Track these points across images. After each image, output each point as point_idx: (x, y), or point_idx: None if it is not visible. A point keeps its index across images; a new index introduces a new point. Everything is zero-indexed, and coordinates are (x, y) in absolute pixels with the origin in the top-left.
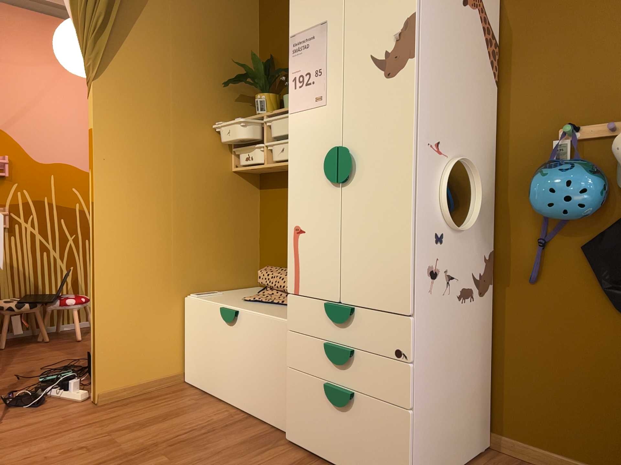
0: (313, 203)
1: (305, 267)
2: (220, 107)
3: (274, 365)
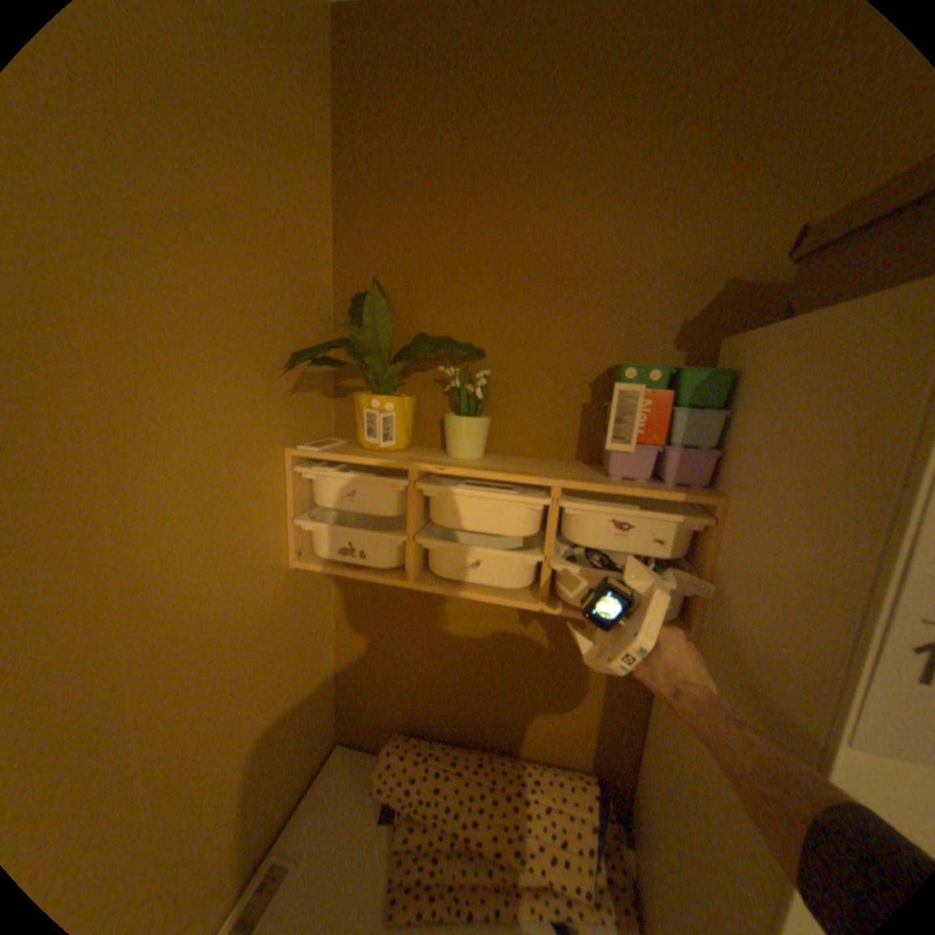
0: None
1: None
2: (261, 418)
3: None
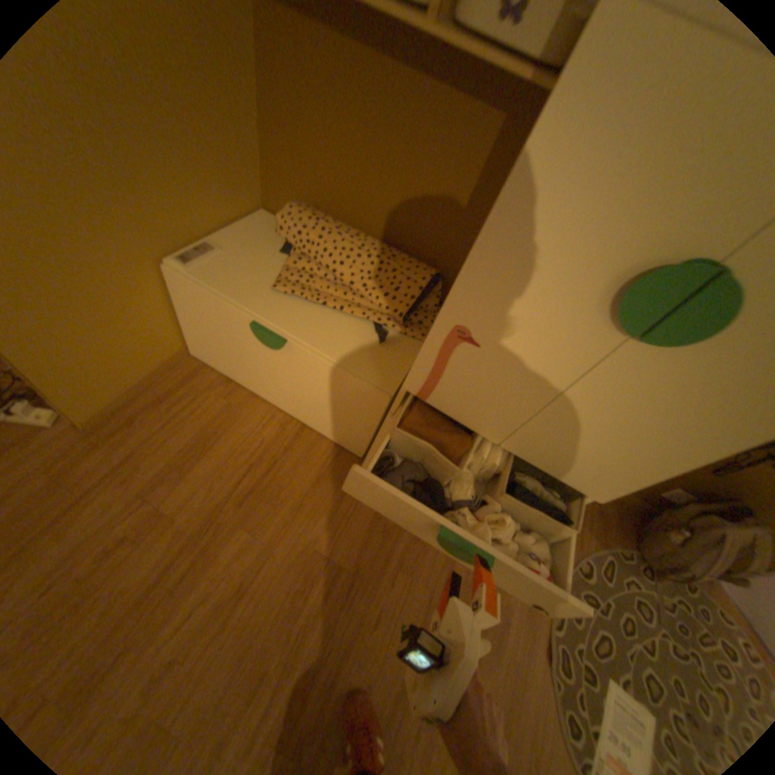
0: (532, 320)
1: (456, 386)
2: None
3: (349, 412)
